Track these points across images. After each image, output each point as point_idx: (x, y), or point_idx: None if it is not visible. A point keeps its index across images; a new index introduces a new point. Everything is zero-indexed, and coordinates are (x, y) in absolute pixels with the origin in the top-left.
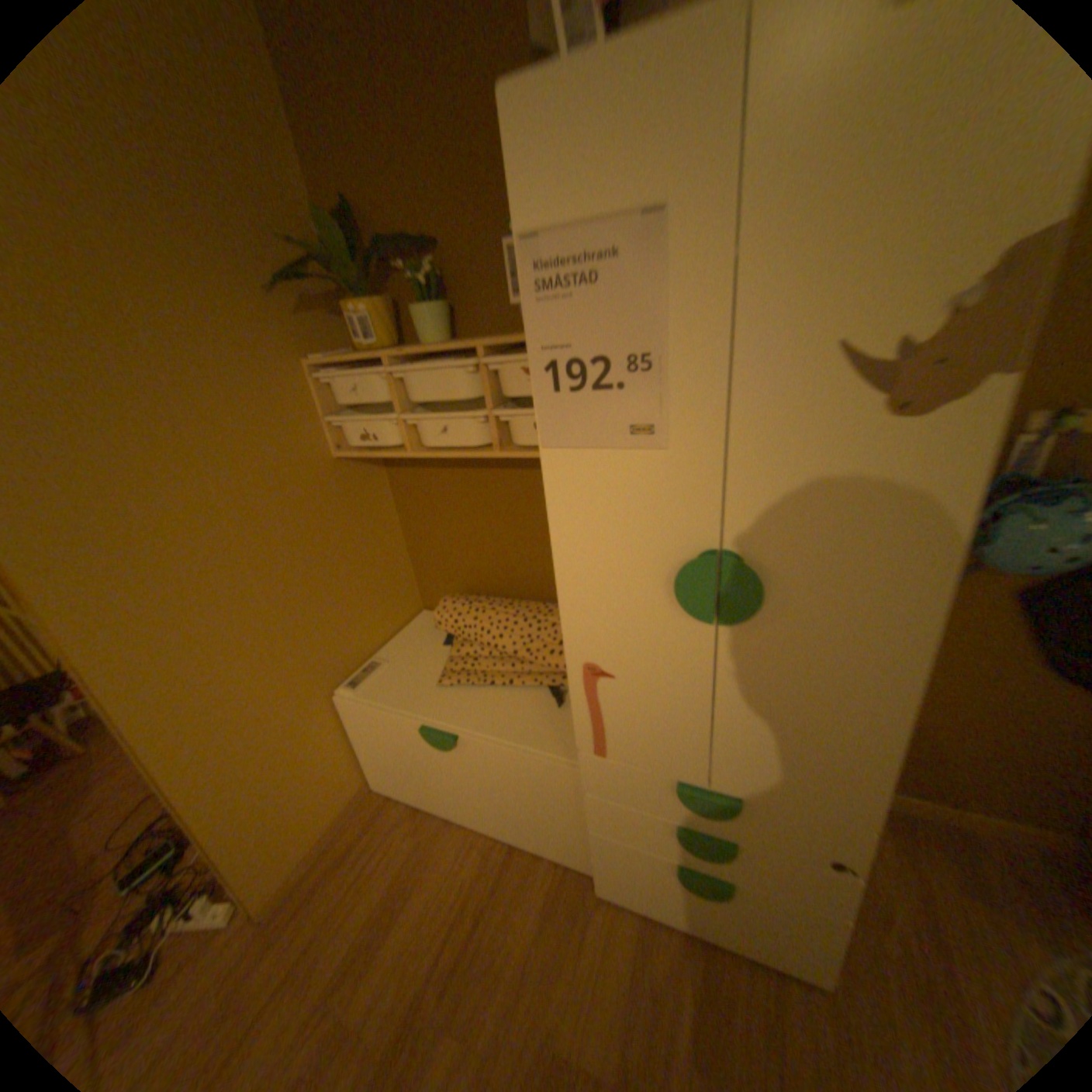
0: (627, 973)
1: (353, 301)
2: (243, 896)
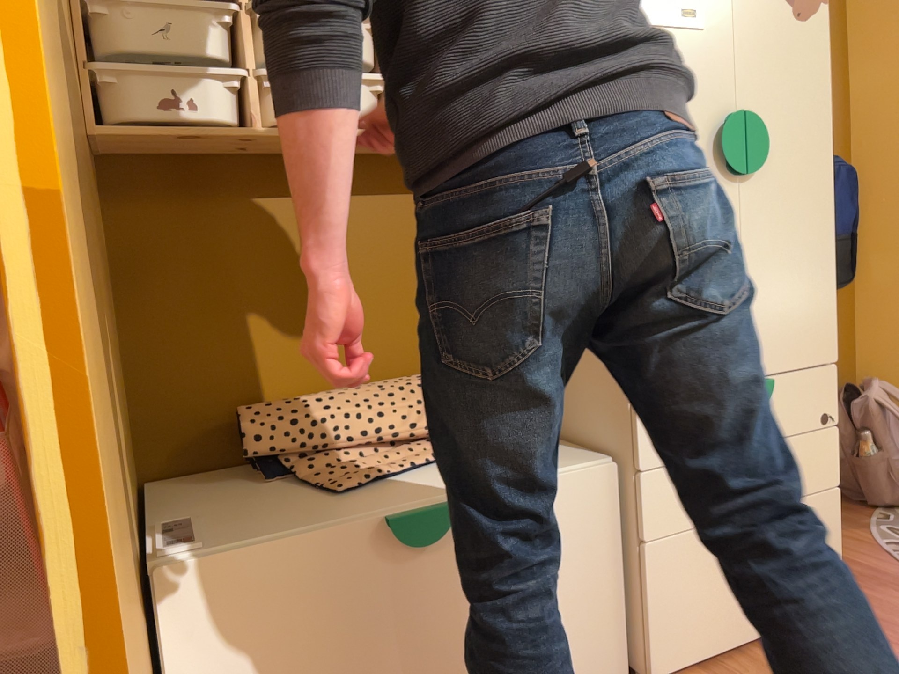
0: None
1: None
2: None
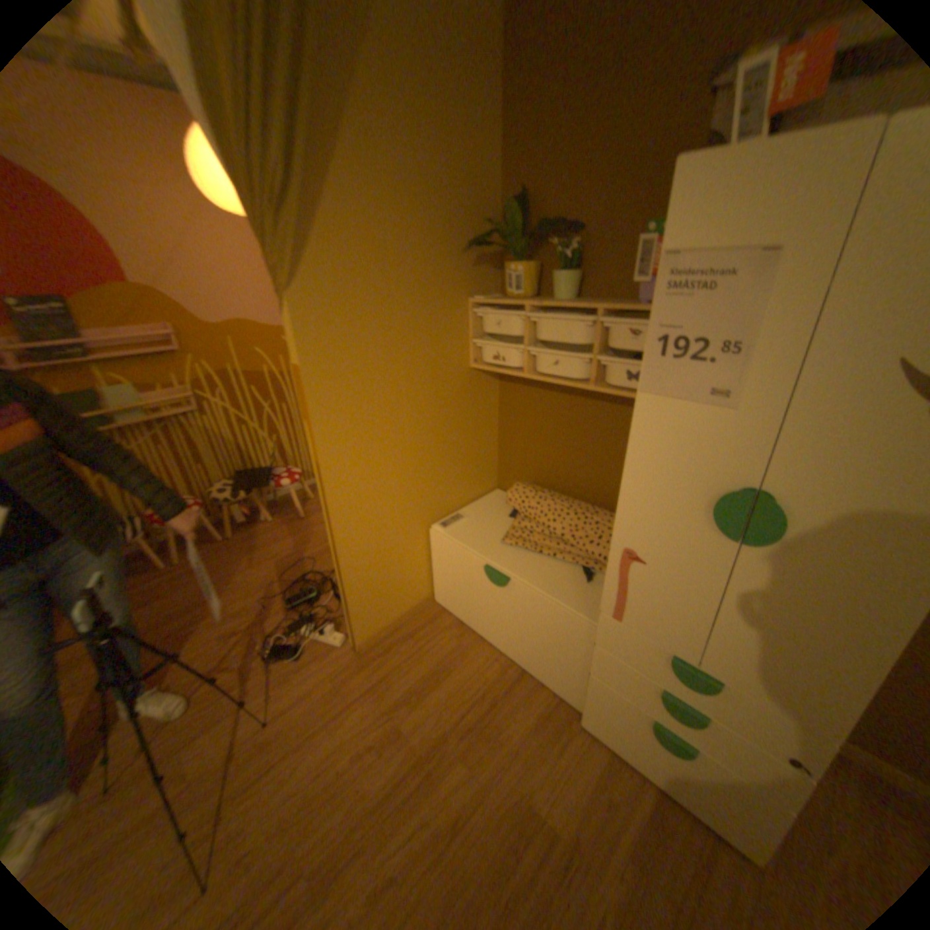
0: (593, 783)
1: (514, 263)
2: (354, 632)
